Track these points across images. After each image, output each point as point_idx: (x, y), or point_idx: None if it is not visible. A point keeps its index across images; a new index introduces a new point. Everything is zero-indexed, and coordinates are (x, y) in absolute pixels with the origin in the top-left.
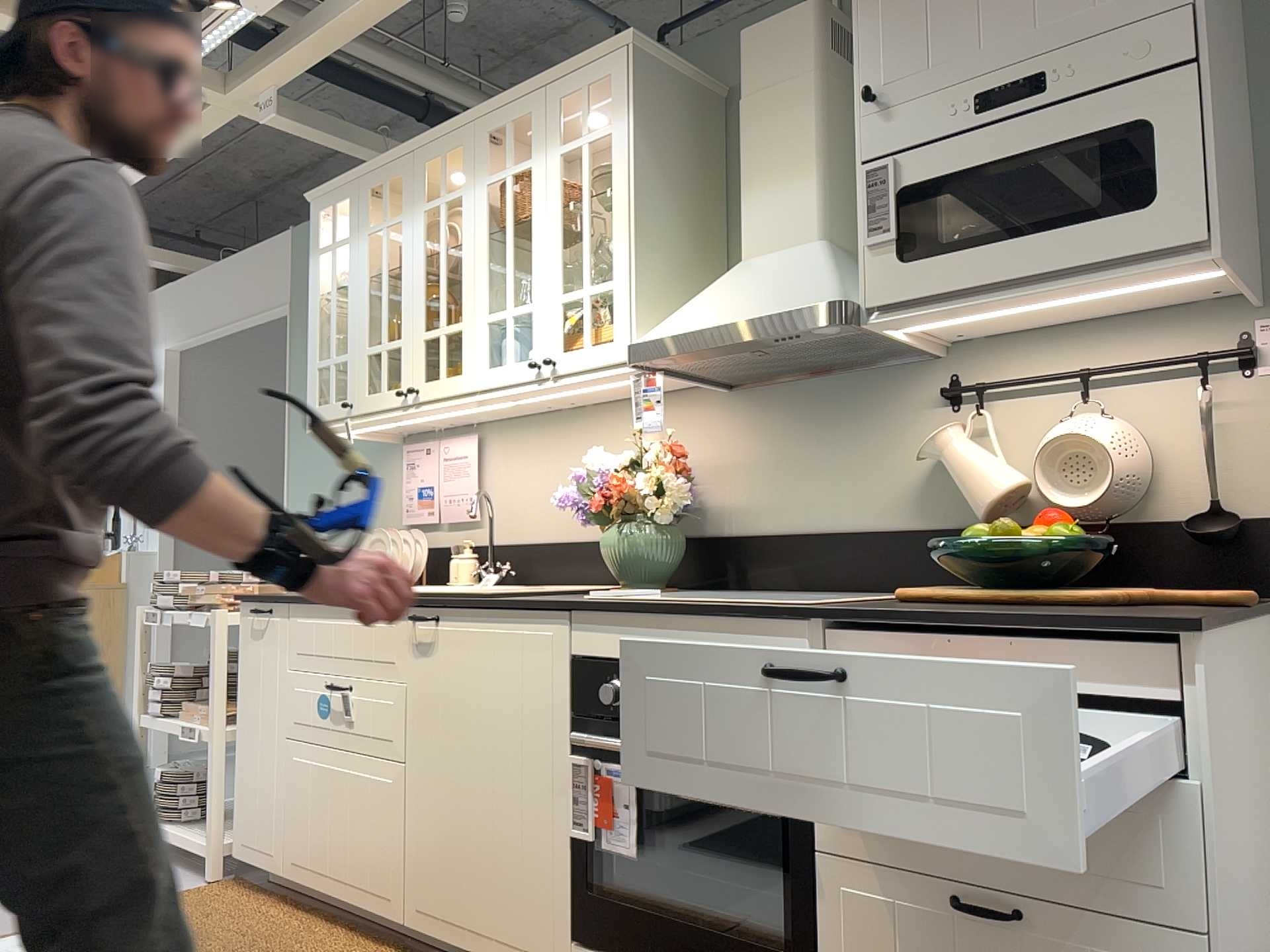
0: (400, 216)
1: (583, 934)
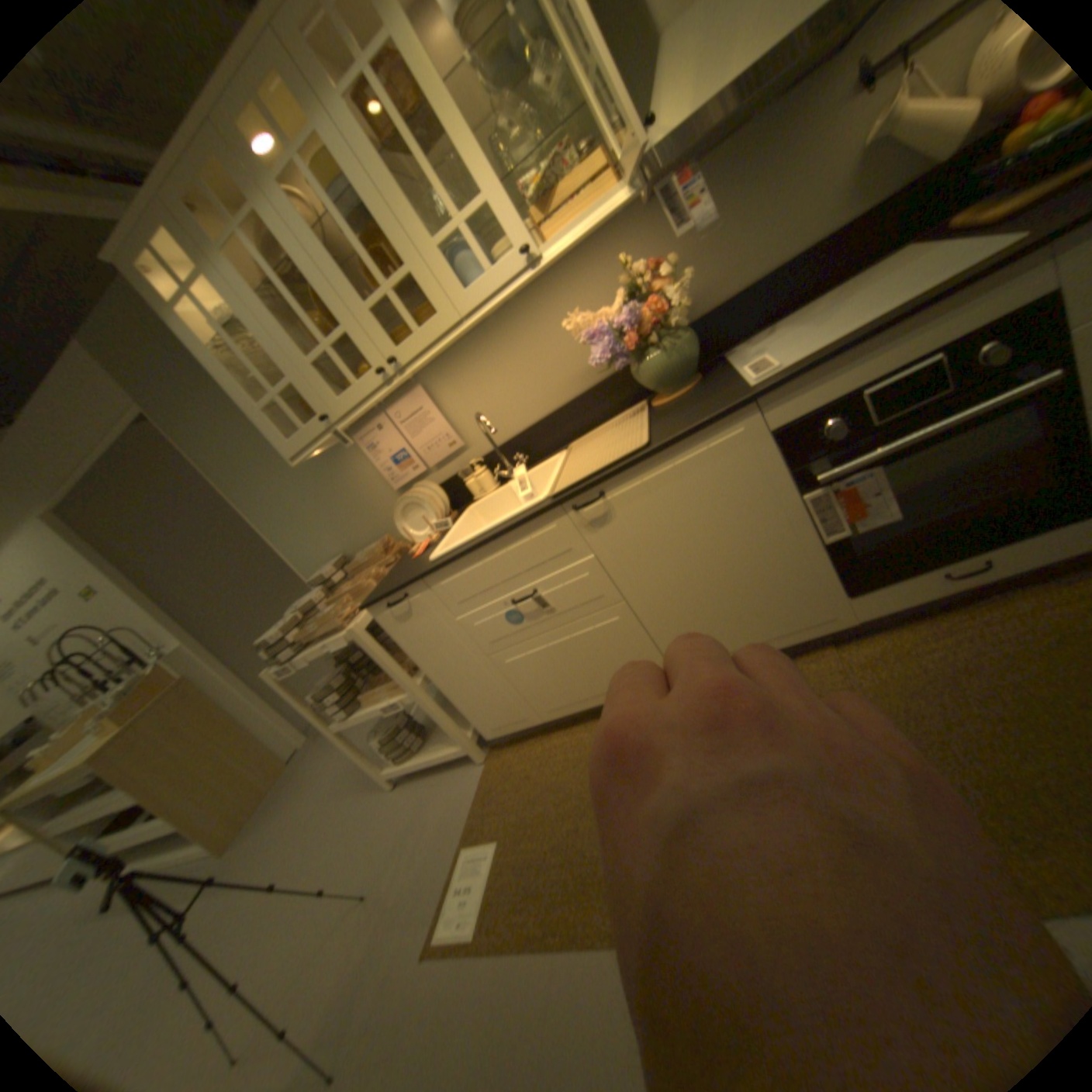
0: (246, 205)
1: (859, 589)
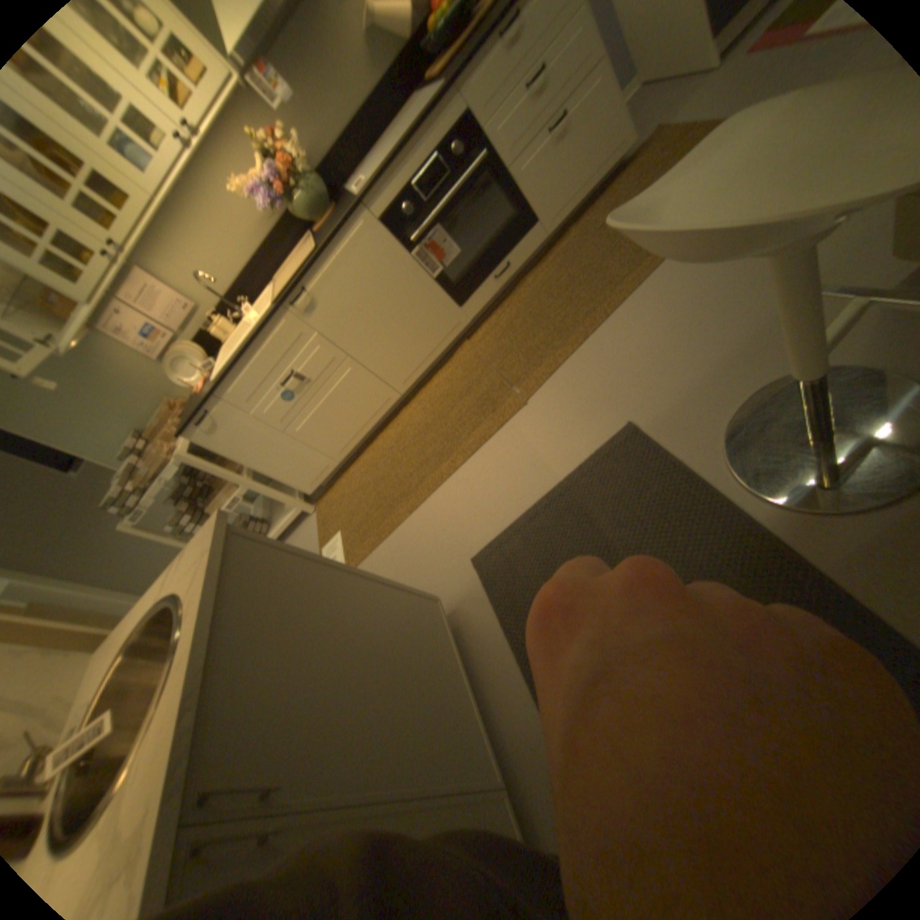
0: None
1: (462, 297)
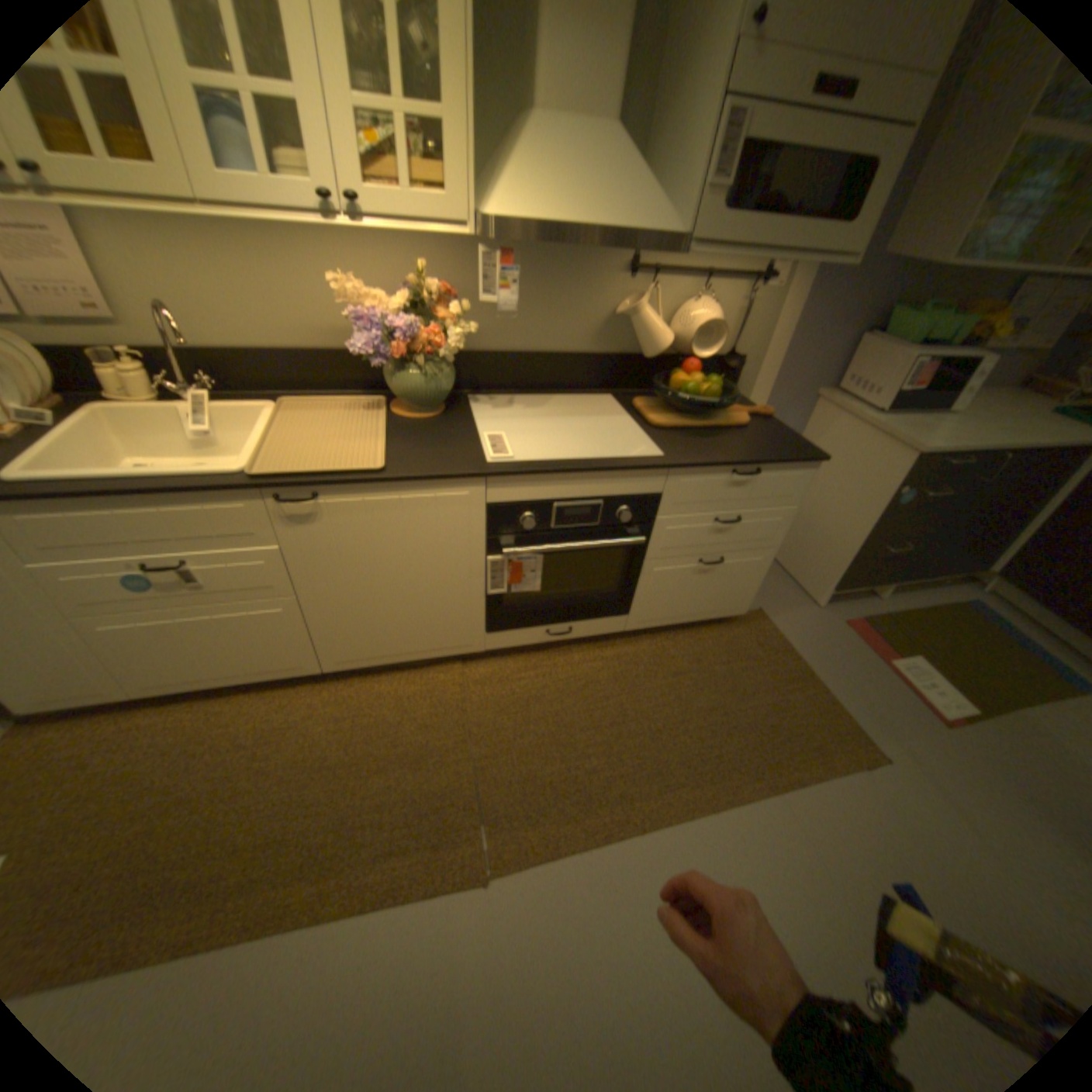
0: None
1: (495, 628)
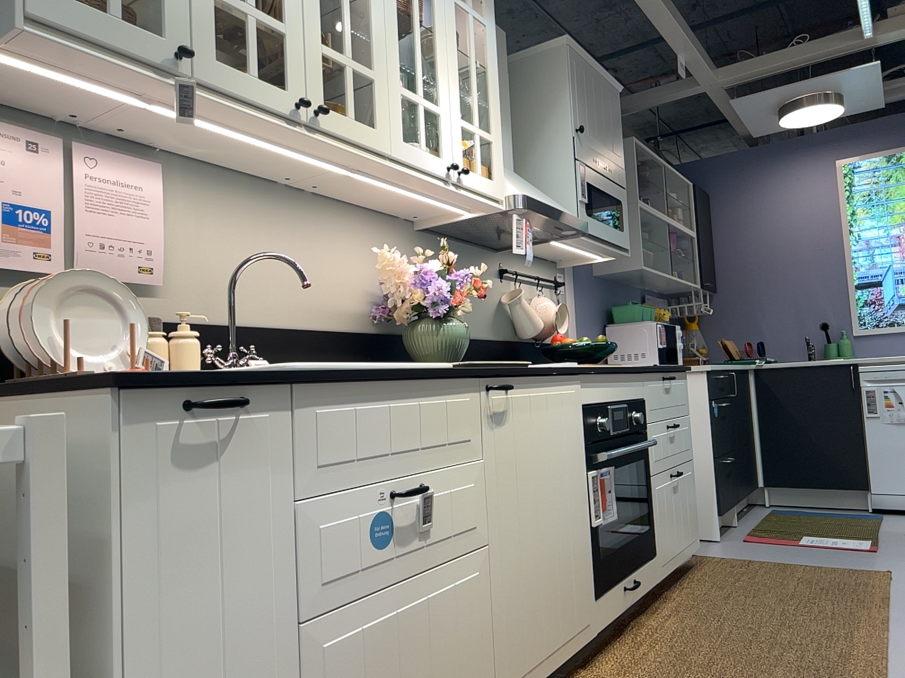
0: None
1: (599, 587)
